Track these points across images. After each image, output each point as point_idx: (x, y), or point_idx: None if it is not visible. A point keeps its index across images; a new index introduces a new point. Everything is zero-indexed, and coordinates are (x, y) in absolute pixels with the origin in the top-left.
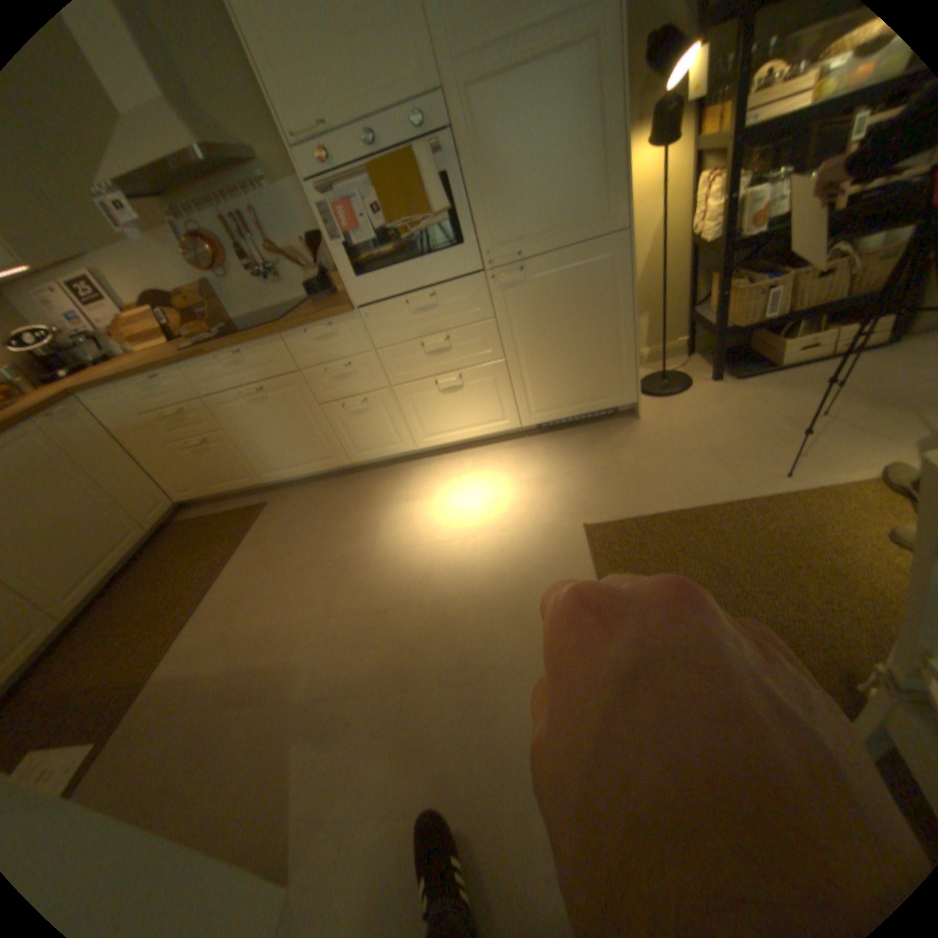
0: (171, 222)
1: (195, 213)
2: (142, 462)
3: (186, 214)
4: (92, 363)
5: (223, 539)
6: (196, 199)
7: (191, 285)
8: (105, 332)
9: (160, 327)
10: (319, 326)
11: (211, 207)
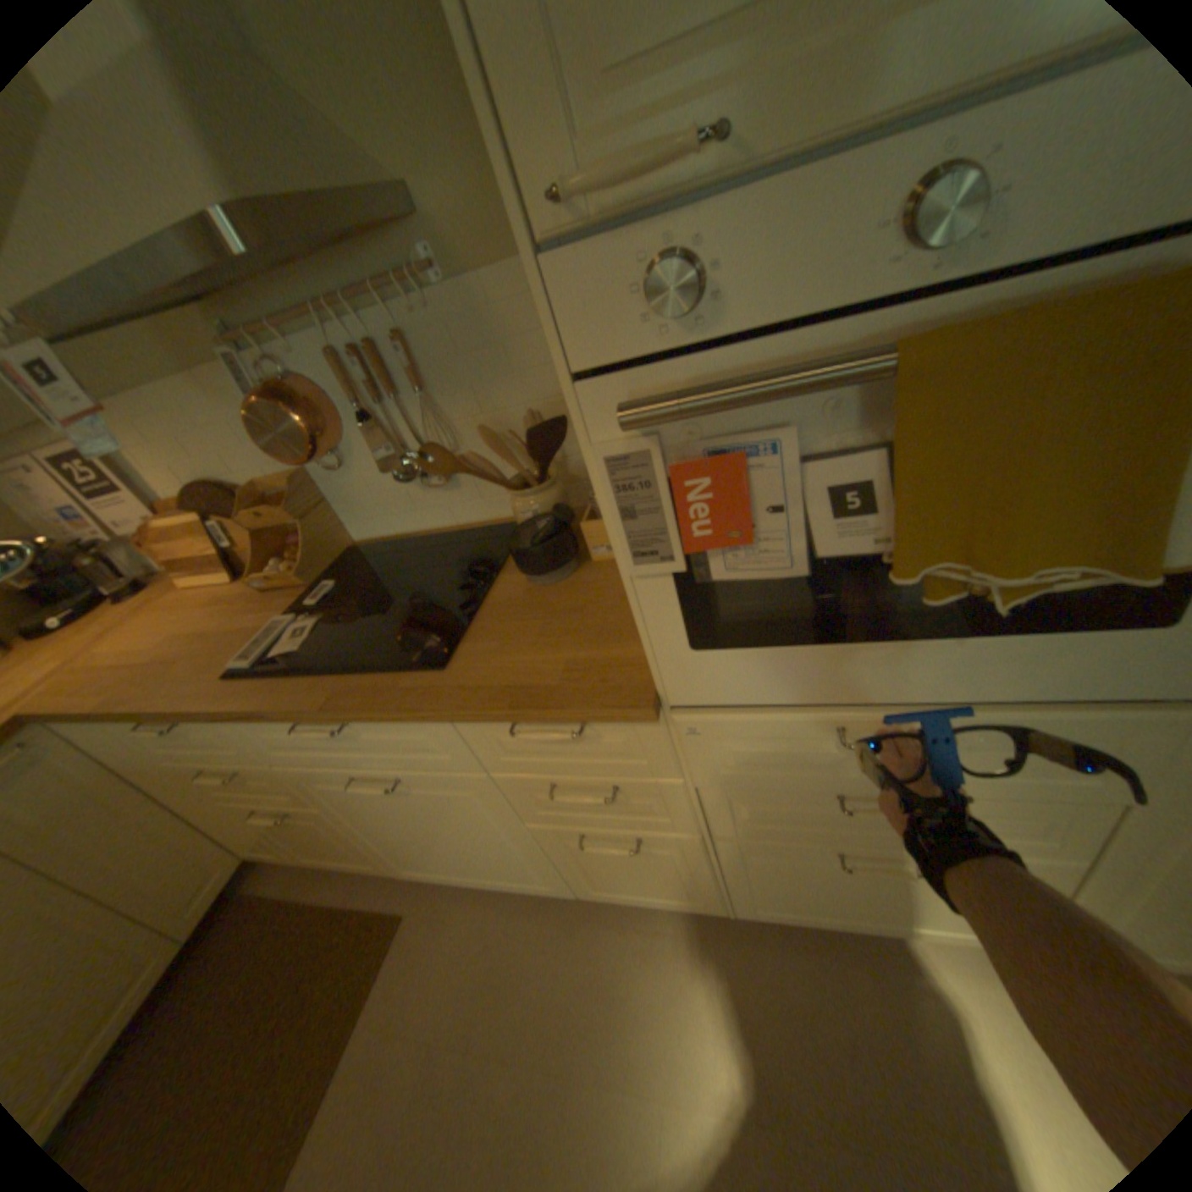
0: (224, 357)
1: (274, 339)
2: (177, 813)
3: (255, 339)
4: (108, 596)
5: (308, 1020)
6: (274, 309)
7: (273, 477)
8: (132, 536)
9: (217, 551)
10: (549, 726)
11: (307, 326)
